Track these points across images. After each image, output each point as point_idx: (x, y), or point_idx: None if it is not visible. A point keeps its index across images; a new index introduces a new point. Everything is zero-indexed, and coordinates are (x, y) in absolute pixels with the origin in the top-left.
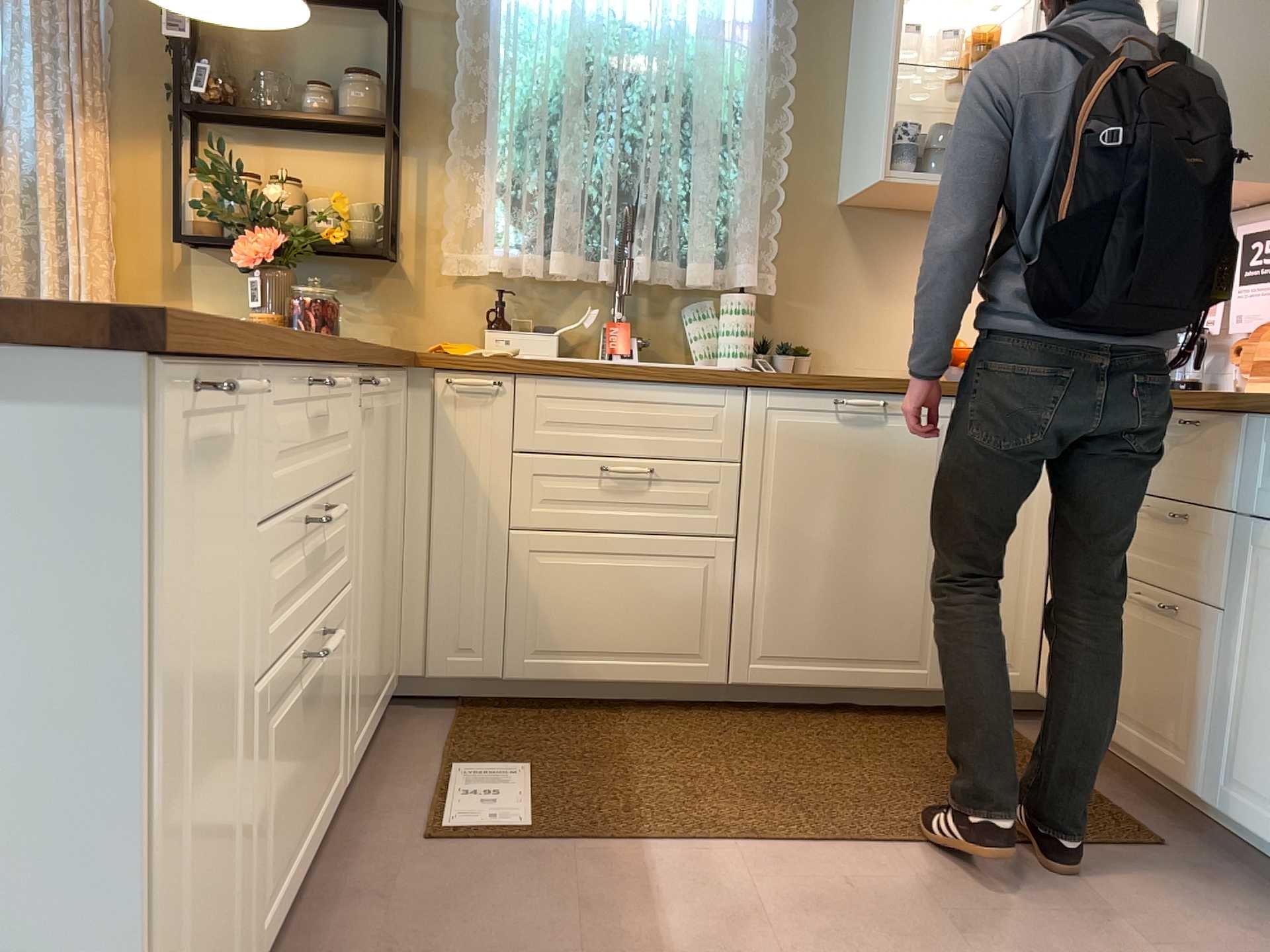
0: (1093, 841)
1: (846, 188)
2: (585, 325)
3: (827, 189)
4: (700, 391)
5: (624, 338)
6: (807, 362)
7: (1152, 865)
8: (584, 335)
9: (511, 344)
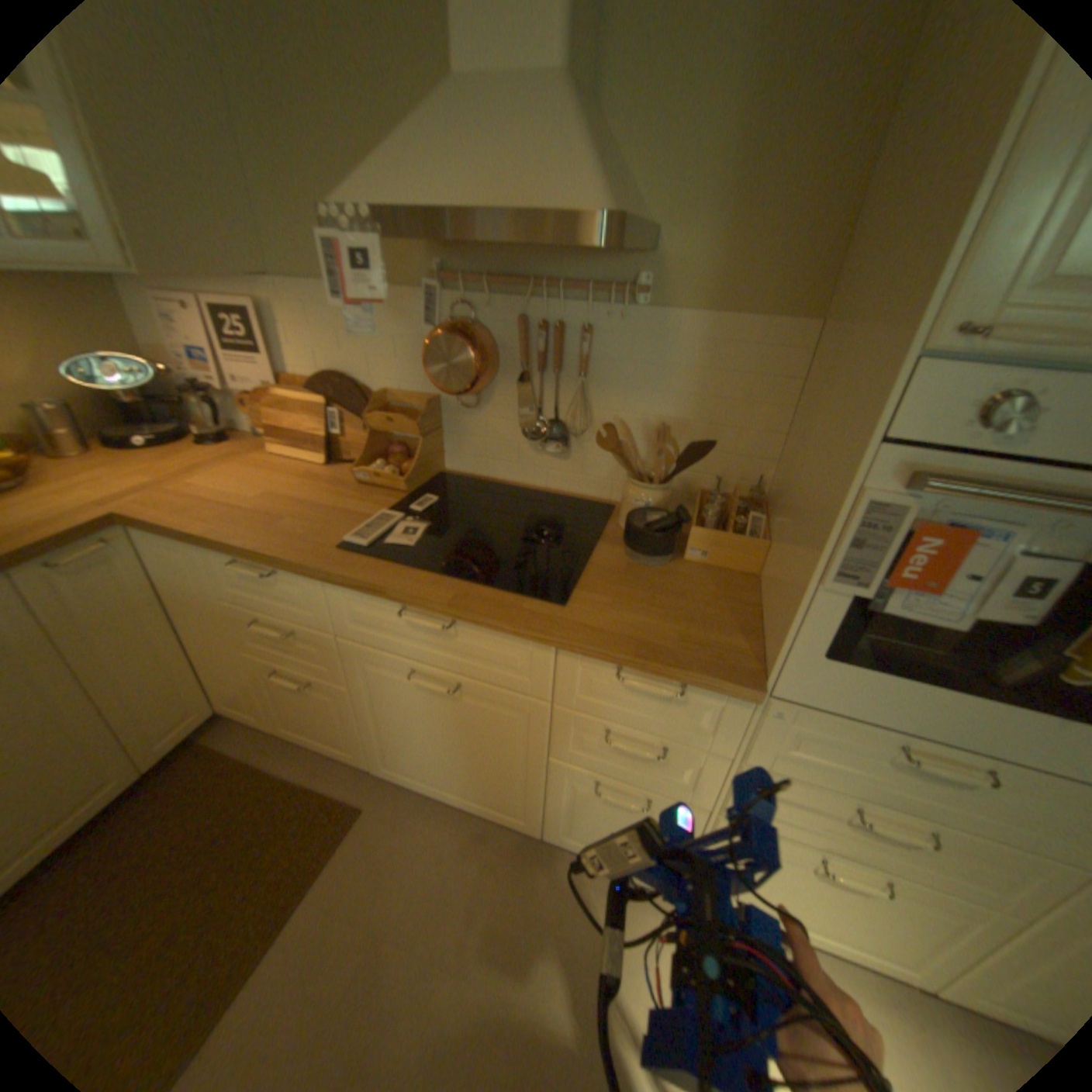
0: (323, 852)
1: None
2: None
3: None
4: None
5: None
6: None
7: (362, 840)
8: None
9: None
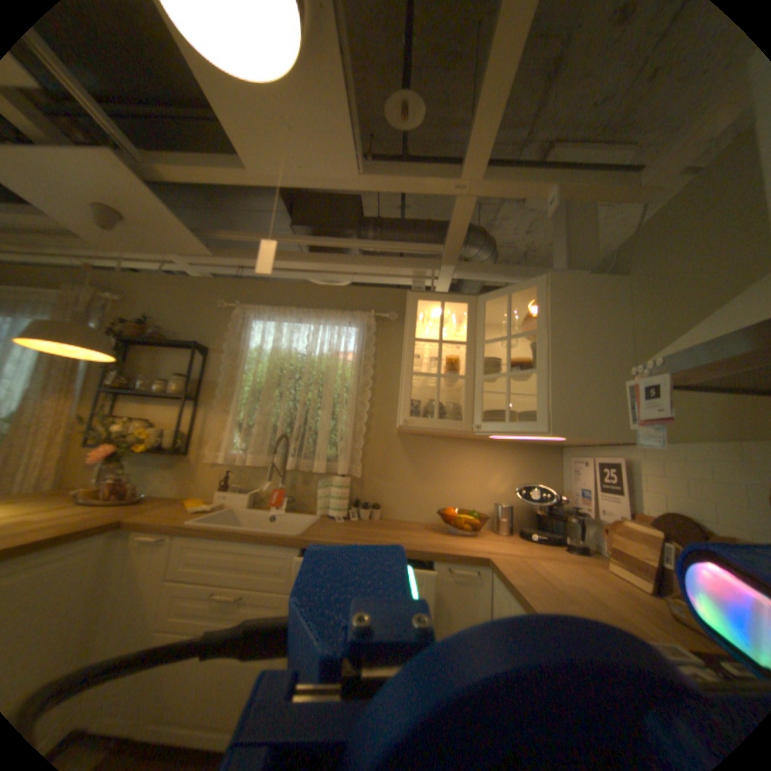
0: None
1: (398, 426)
2: (264, 491)
3: (391, 426)
4: (274, 550)
5: (280, 499)
6: (377, 514)
7: None
8: (269, 493)
9: (226, 500)
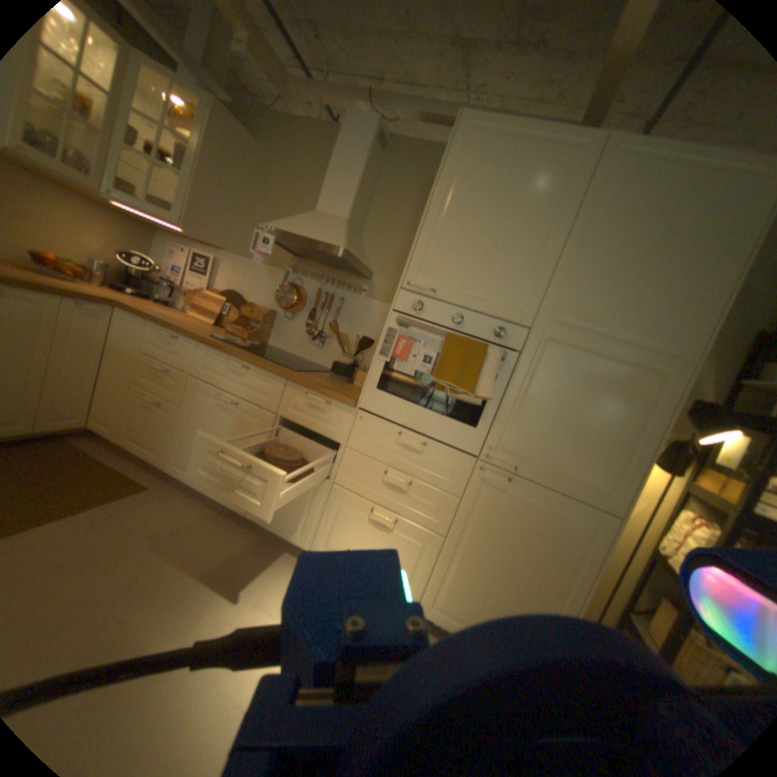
0: (117, 497)
1: None
2: None
3: None
4: None
5: None
6: None
7: (142, 500)
8: None
9: None
